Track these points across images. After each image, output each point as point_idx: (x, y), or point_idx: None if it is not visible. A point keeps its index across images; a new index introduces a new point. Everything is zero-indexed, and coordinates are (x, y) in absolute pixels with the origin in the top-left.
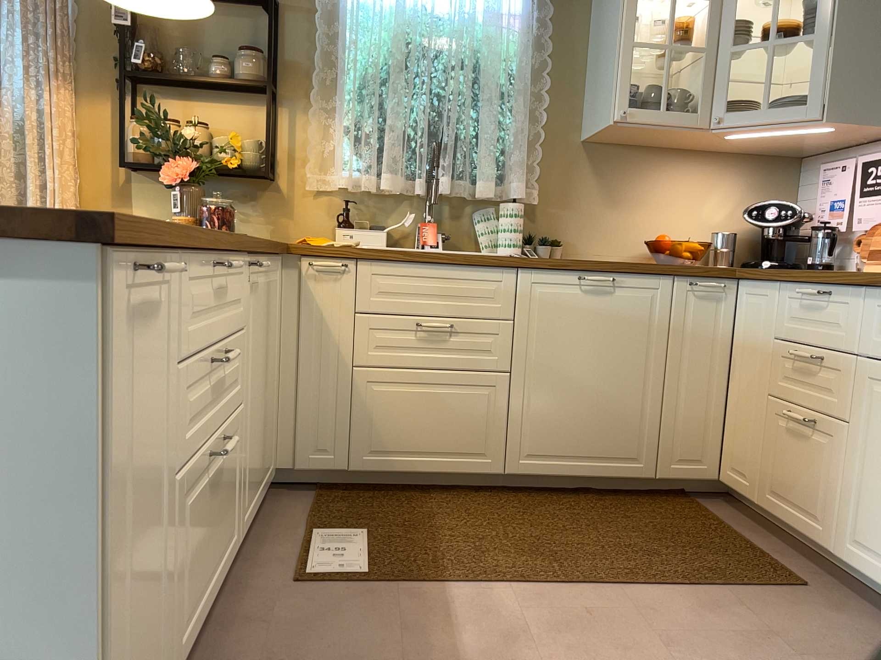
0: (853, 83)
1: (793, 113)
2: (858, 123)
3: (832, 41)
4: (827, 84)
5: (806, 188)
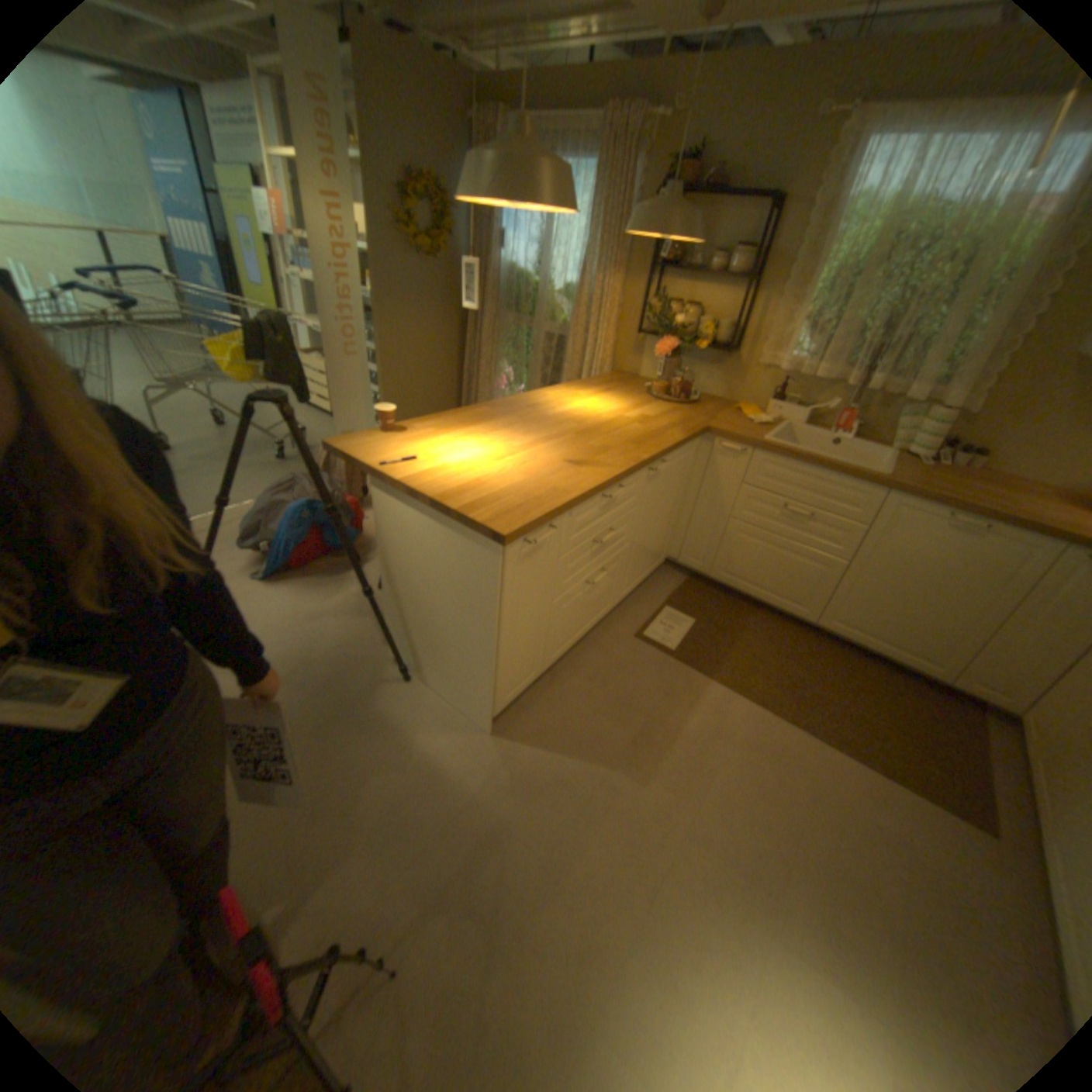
0: None
1: None
2: None
3: None
4: None
5: None
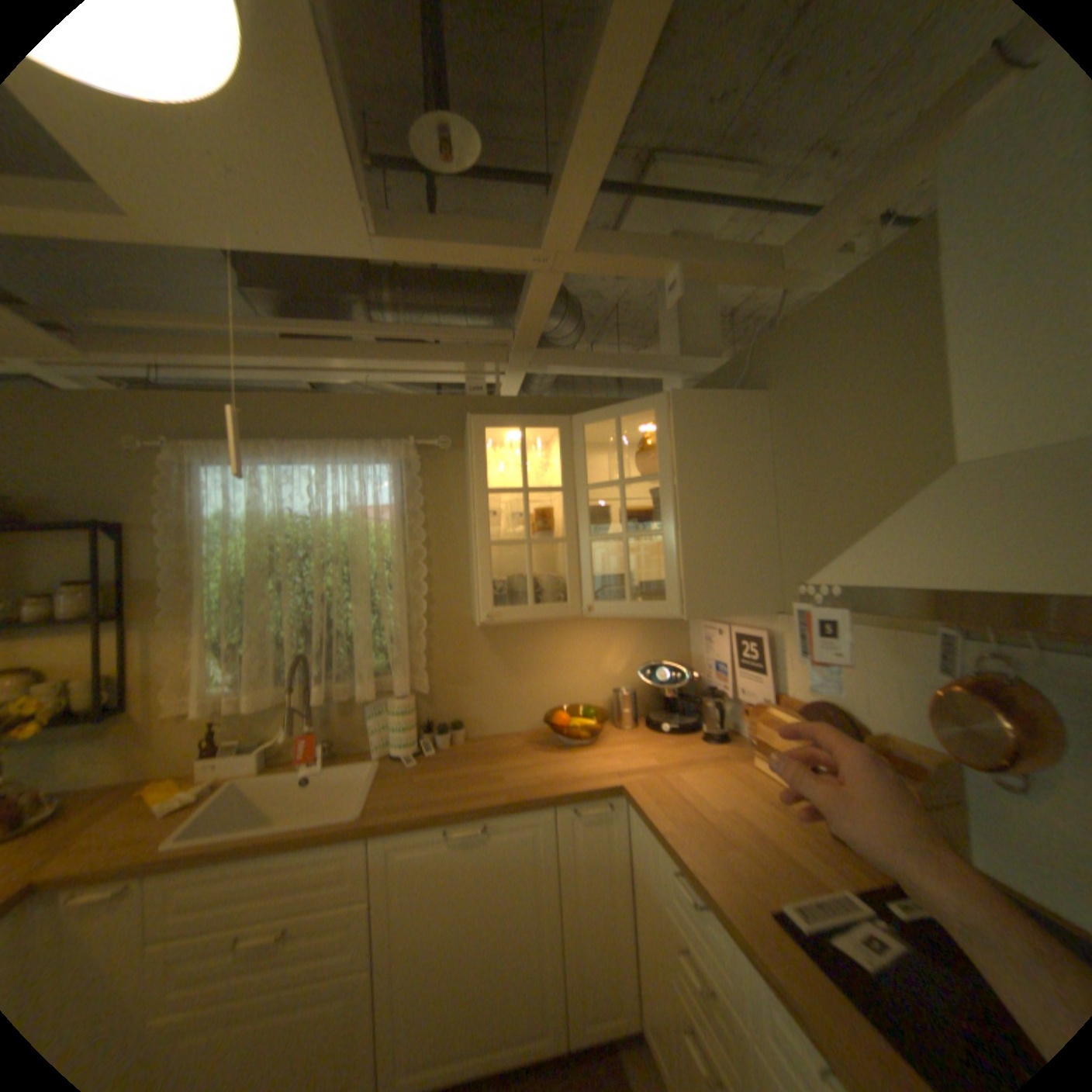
0: (708, 577)
1: (656, 608)
2: (719, 616)
3: (679, 535)
4: (682, 579)
5: (695, 632)
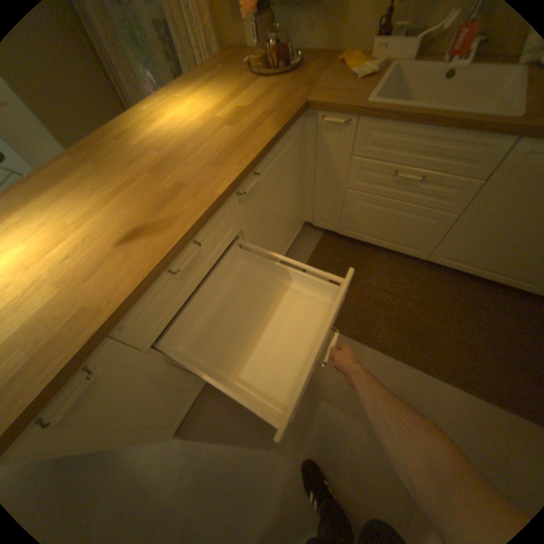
0: None
1: None
2: None
3: None
4: None
5: None
